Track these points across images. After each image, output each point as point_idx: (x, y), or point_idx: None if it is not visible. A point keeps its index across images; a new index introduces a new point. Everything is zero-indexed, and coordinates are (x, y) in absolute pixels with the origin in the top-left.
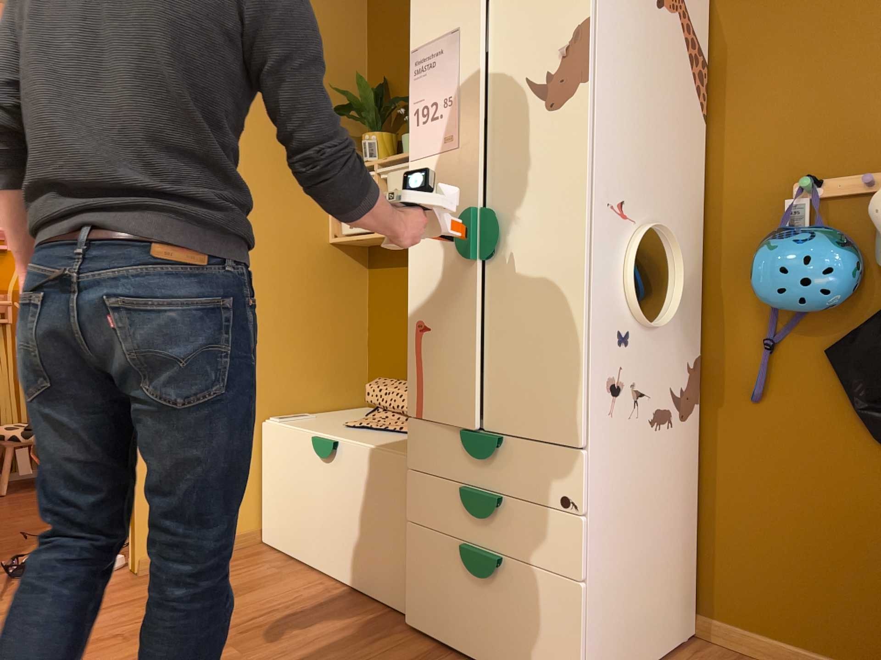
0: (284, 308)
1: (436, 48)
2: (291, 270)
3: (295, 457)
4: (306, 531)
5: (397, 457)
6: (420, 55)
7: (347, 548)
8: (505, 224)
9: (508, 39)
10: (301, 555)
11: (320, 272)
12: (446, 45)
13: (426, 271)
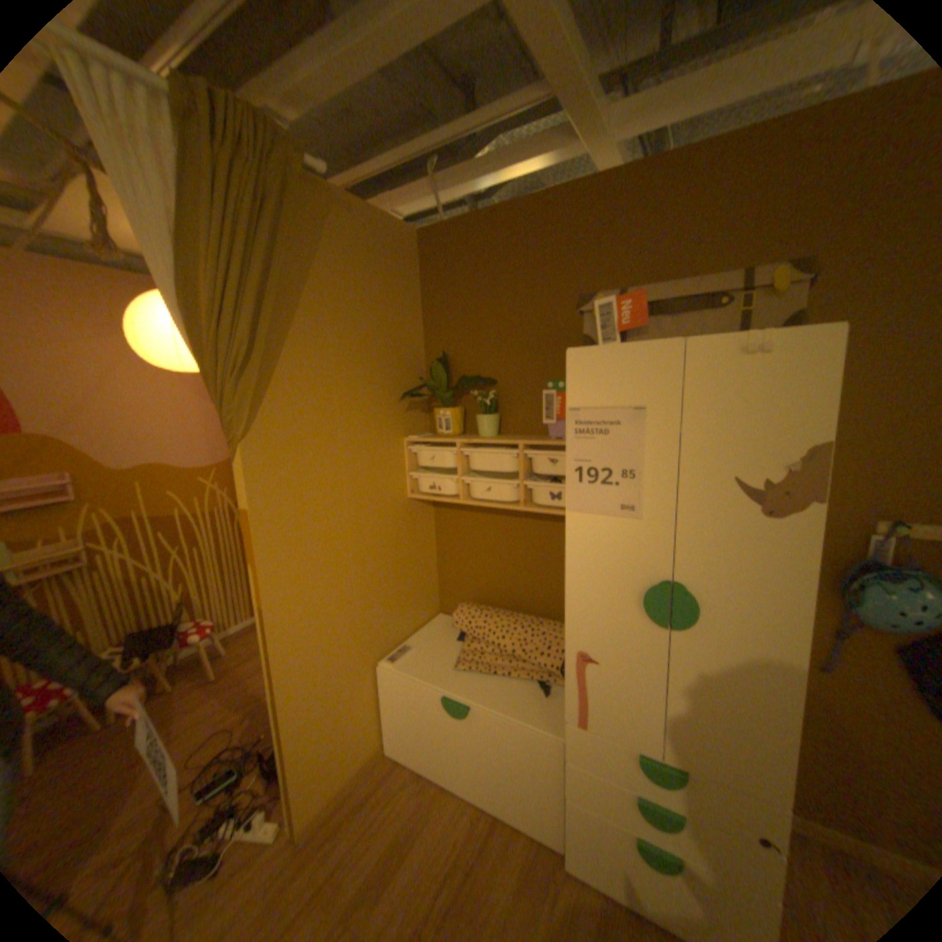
0: (382, 566)
1: (605, 413)
2: (384, 533)
3: (419, 705)
4: (436, 761)
5: (543, 736)
6: (581, 414)
7: (485, 787)
8: (703, 606)
9: (712, 432)
10: (431, 777)
11: (404, 524)
12: (620, 414)
13: (591, 614)
